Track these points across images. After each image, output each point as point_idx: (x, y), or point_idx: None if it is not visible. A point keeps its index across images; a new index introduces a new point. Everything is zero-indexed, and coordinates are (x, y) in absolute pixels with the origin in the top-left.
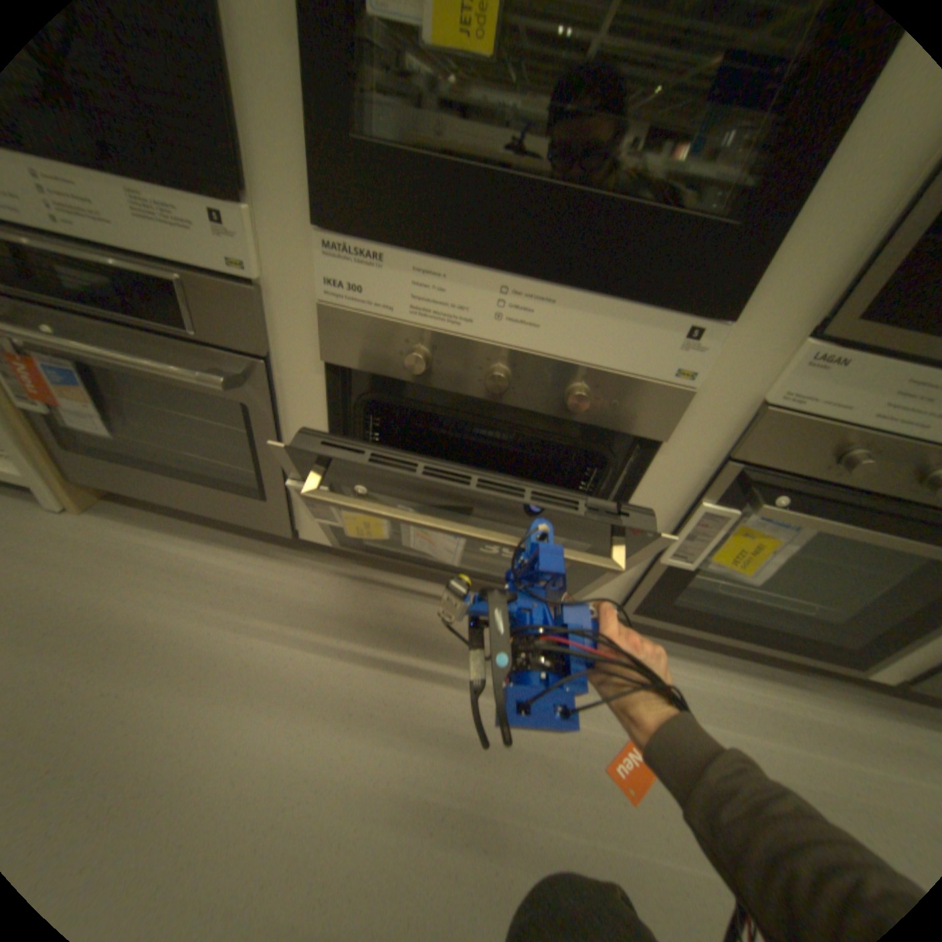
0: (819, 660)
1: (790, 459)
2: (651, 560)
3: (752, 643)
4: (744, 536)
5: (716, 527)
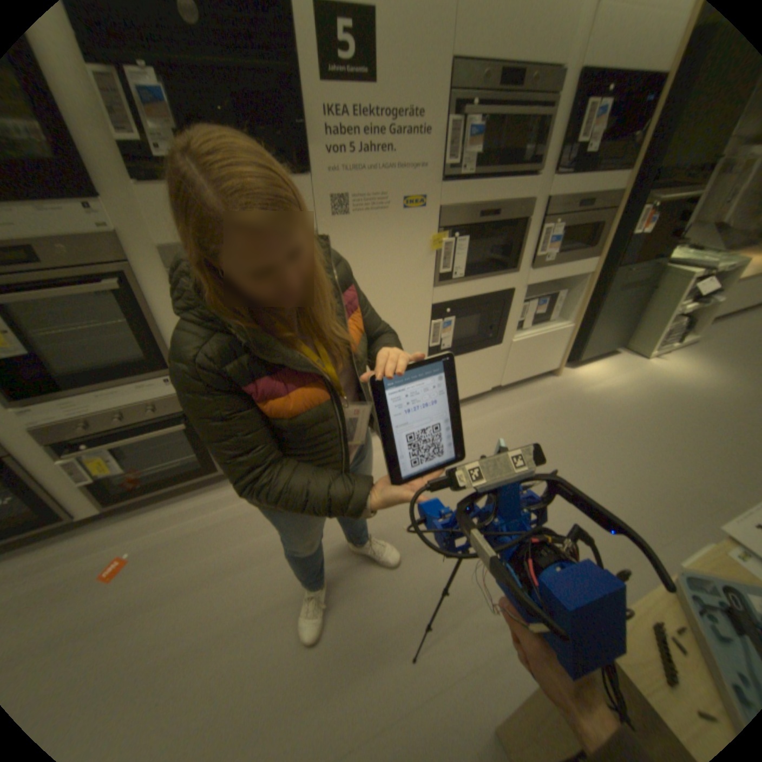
0: (200, 478)
1: (60, 439)
2: (79, 488)
3: (168, 488)
4: (86, 465)
5: (73, 468)
